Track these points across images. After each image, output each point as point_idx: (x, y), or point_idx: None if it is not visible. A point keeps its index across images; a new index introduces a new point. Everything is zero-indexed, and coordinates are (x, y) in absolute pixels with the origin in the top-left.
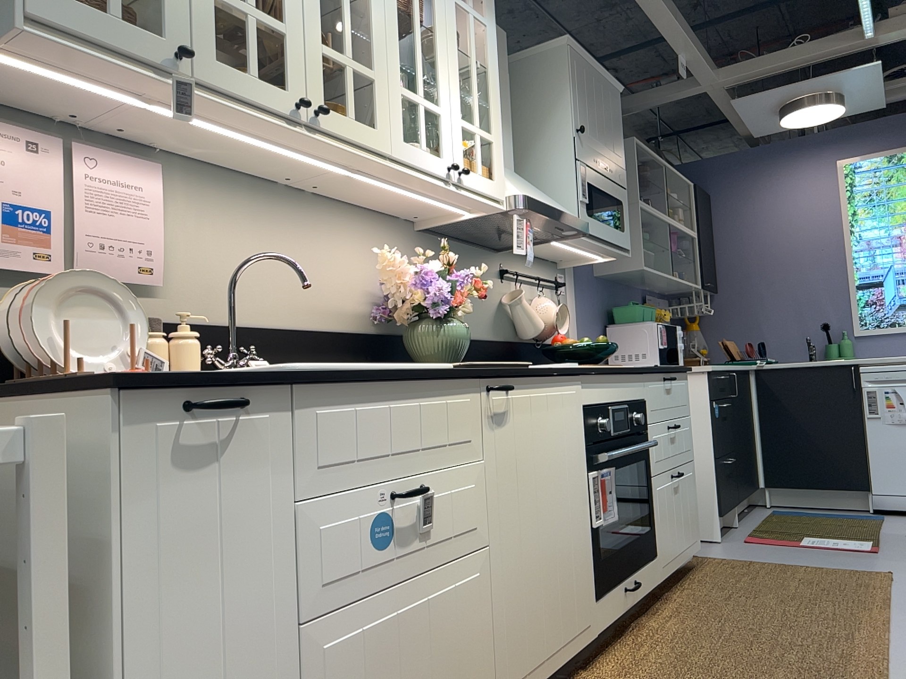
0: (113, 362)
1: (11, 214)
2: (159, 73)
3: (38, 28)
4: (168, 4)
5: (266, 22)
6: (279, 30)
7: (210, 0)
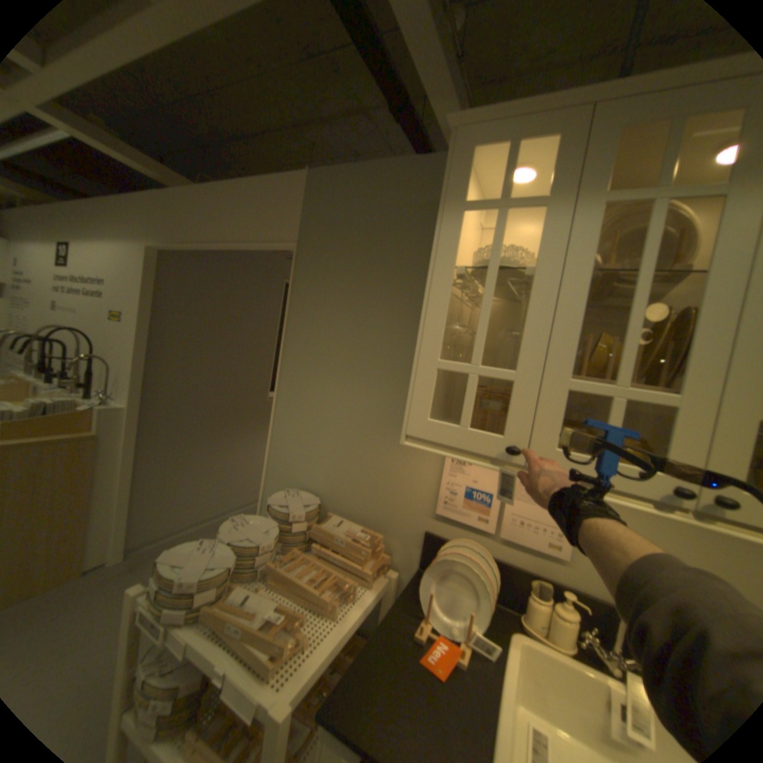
0: (452, 635)
1: (470, 493)
2: (497, 463)
3: (416, 442)
4: (514, 408)
5: (646, 399)
6: (668, 404)
7: (563, 394)
